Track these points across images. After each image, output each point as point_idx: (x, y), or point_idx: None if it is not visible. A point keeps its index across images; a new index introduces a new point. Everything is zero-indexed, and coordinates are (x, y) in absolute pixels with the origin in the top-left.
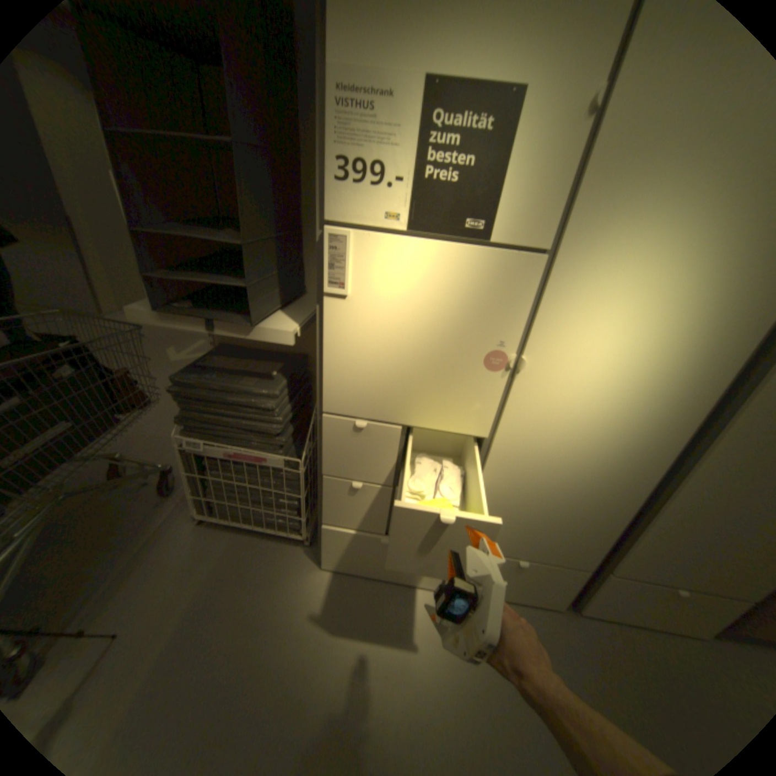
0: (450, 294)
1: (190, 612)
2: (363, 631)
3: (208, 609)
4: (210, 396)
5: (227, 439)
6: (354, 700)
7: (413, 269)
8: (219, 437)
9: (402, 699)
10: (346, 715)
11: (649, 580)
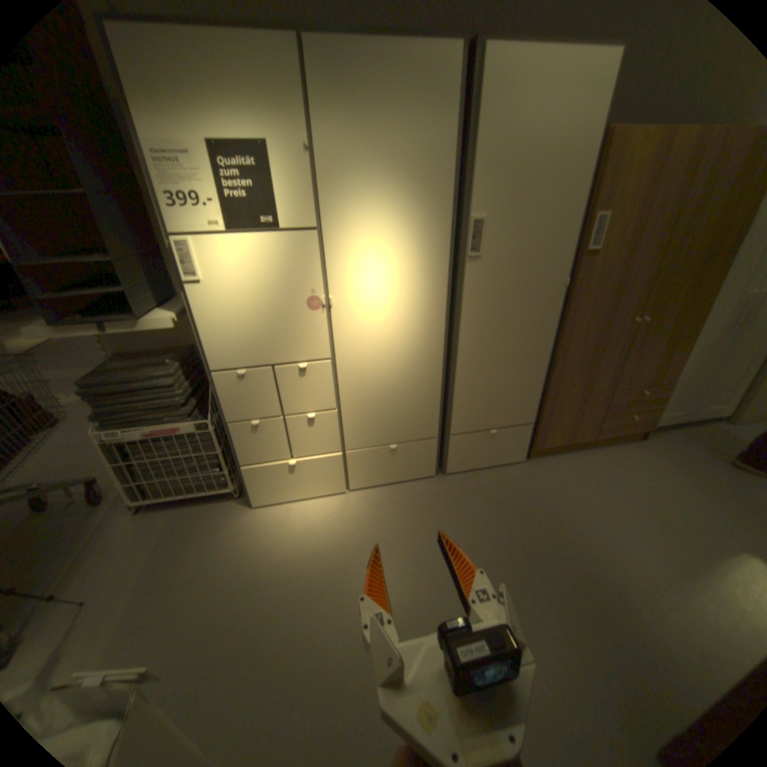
0: (269, 265)
1: (147, 568)
2: (293, 533)
3: (163, 561)
4: (116, 388)
5: (142, 422)
6: (294, 570)
7: (239, 254)
8: (133, 422)
9: (328, 557)
10: (289, 580)
11: (471, 430)
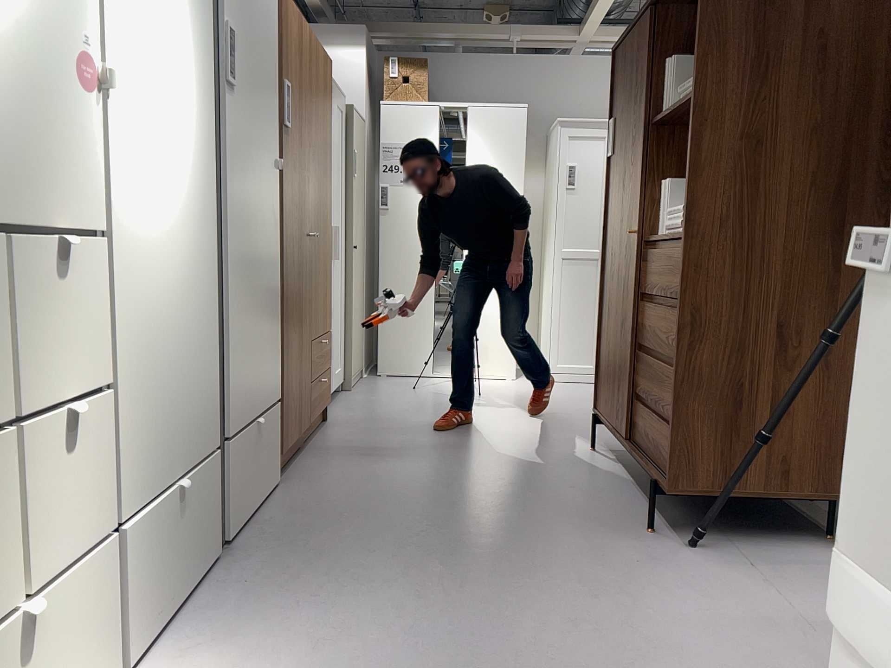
0: None
1: None
2: None
3: None
4: None
5: None
6: None
7: None
8: None
9: None
10: None
11: (242, 423)
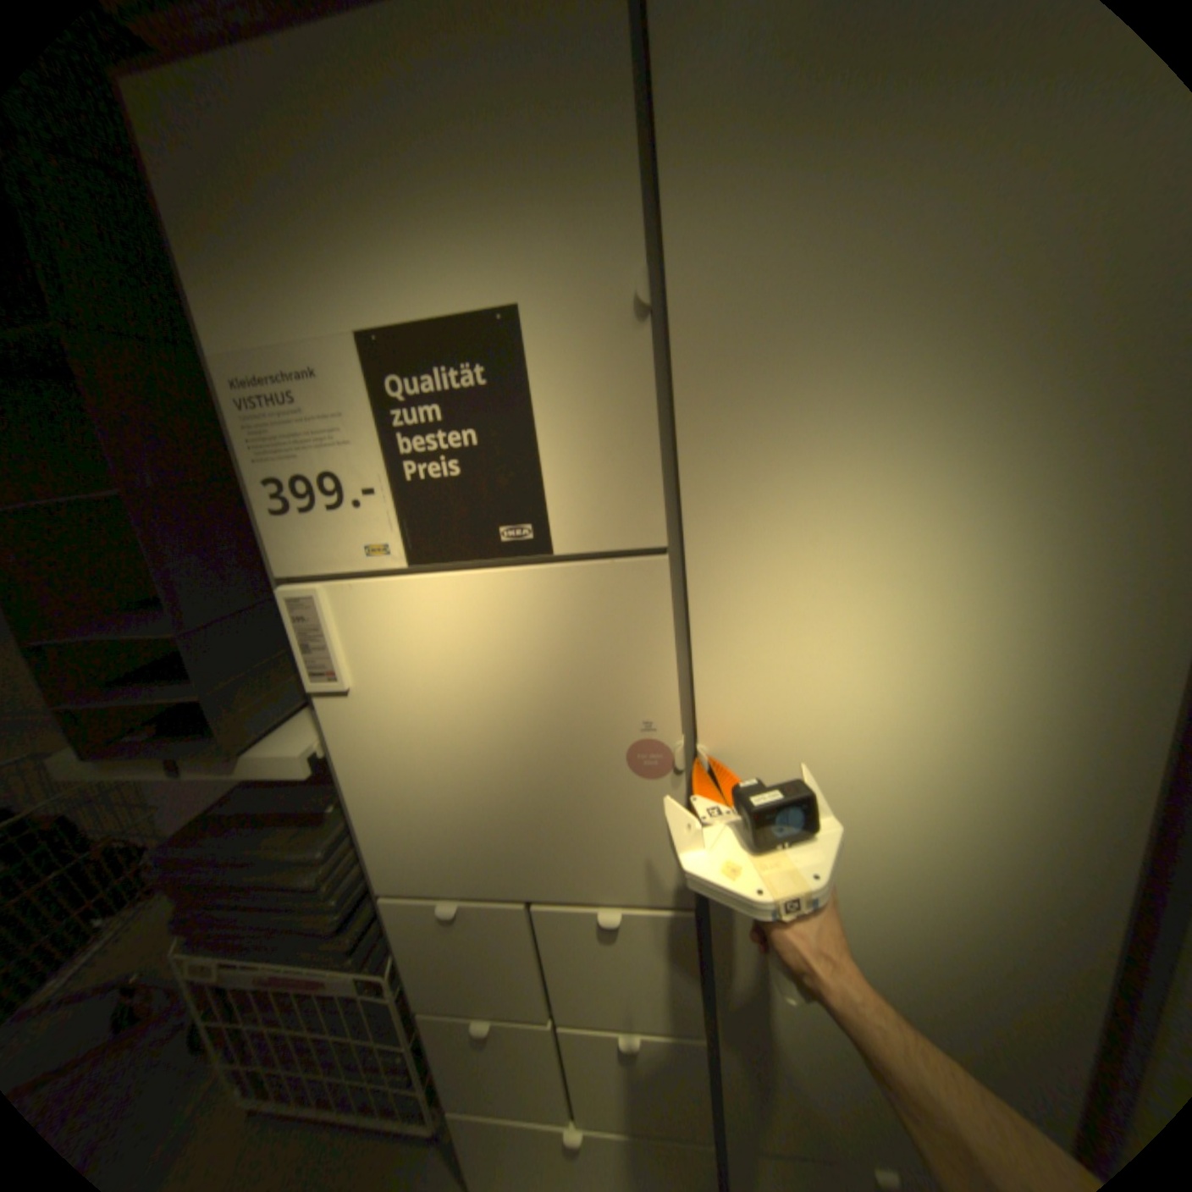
0: (520, 654)
1: None
2: None
3: None
4: (212, 878)
5: (257, 949)
6: None
7: (441, 625)
8: (243, 947)
9: None
10: None
11: None
